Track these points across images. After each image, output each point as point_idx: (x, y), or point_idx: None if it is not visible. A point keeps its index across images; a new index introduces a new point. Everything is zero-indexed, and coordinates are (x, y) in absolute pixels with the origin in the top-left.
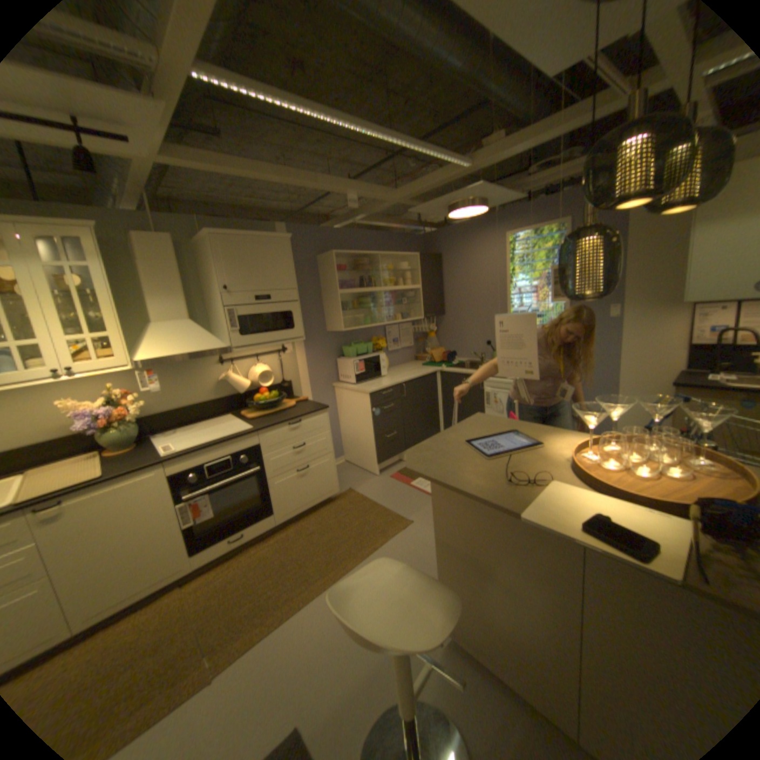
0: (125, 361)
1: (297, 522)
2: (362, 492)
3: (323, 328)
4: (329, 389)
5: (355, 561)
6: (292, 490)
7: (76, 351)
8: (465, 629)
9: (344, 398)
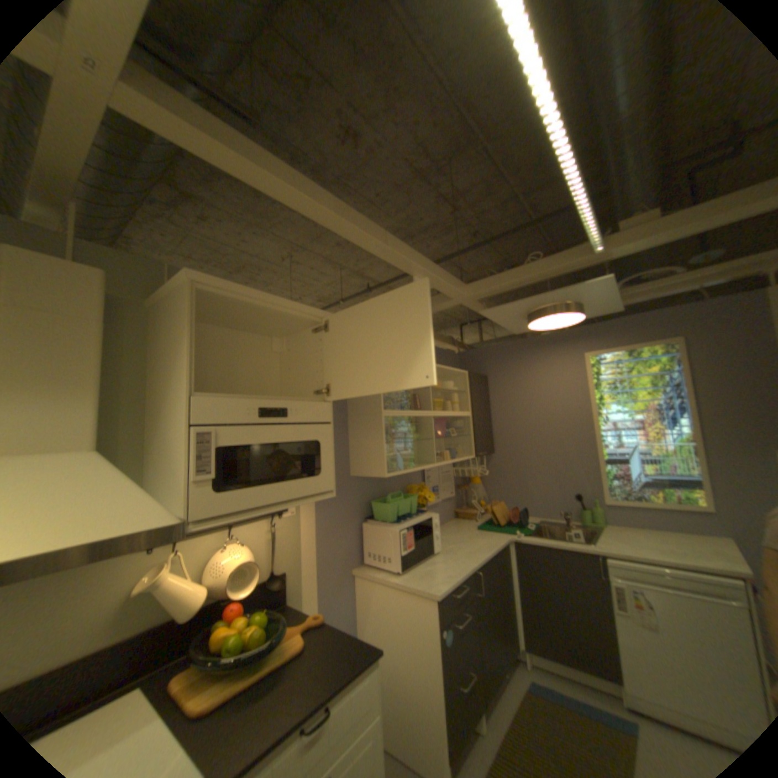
0: None
1: None
2: None
3: (346, 469)
4: (346, 582)
5: None
6: None
7: None
8: None
9: (373, 601)
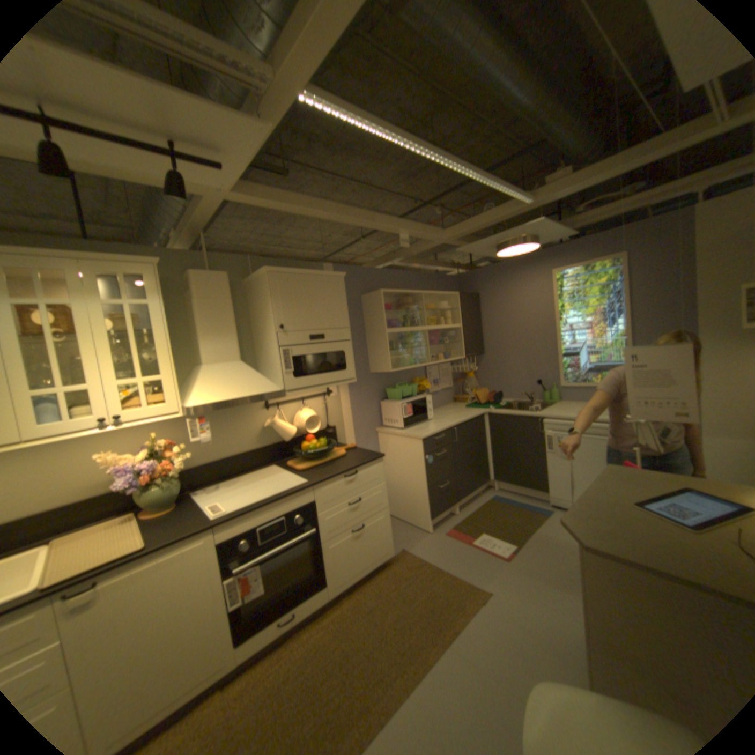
0: (176, 408)
1: (350, 595)
2: (418, 555)
3: (367, 369)
4: (372, 435)
5: (436, 651)
6: (347, 555)
7: (125, 398)
8: None
9: (388, 444)
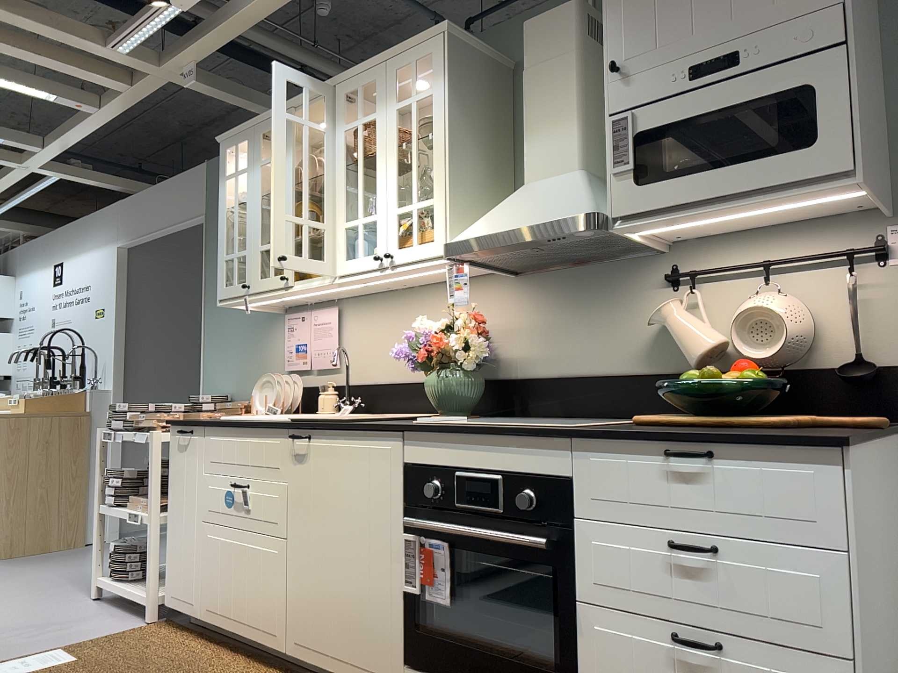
0: (440, 246)
1: None
2: None
3: None
4: None
5: None
6: None
7: (407, 232)
8: None
9: None
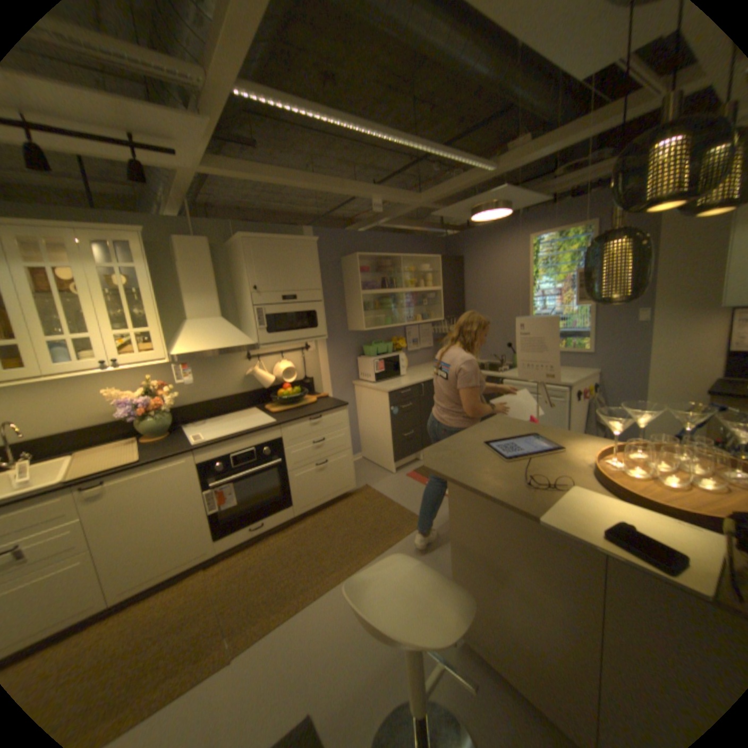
0: (163, 355)
1: (315, 514)
2: (378, 489)
3: (345, 327)
4: (349, 387)
5: (370, 556)
6: (311, 483)
7: (121, 345)
8: (479, 633)
9: (363, 396)
